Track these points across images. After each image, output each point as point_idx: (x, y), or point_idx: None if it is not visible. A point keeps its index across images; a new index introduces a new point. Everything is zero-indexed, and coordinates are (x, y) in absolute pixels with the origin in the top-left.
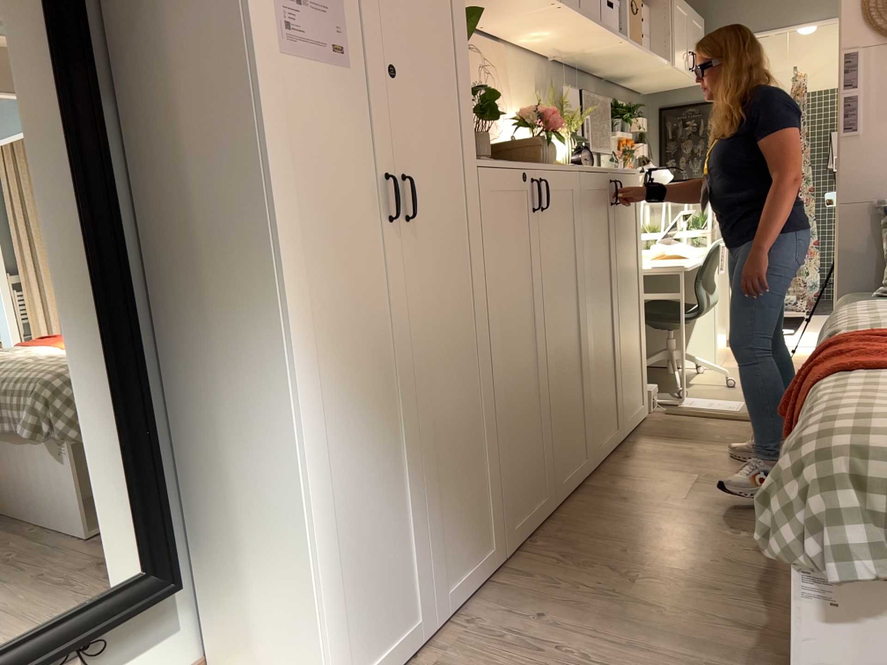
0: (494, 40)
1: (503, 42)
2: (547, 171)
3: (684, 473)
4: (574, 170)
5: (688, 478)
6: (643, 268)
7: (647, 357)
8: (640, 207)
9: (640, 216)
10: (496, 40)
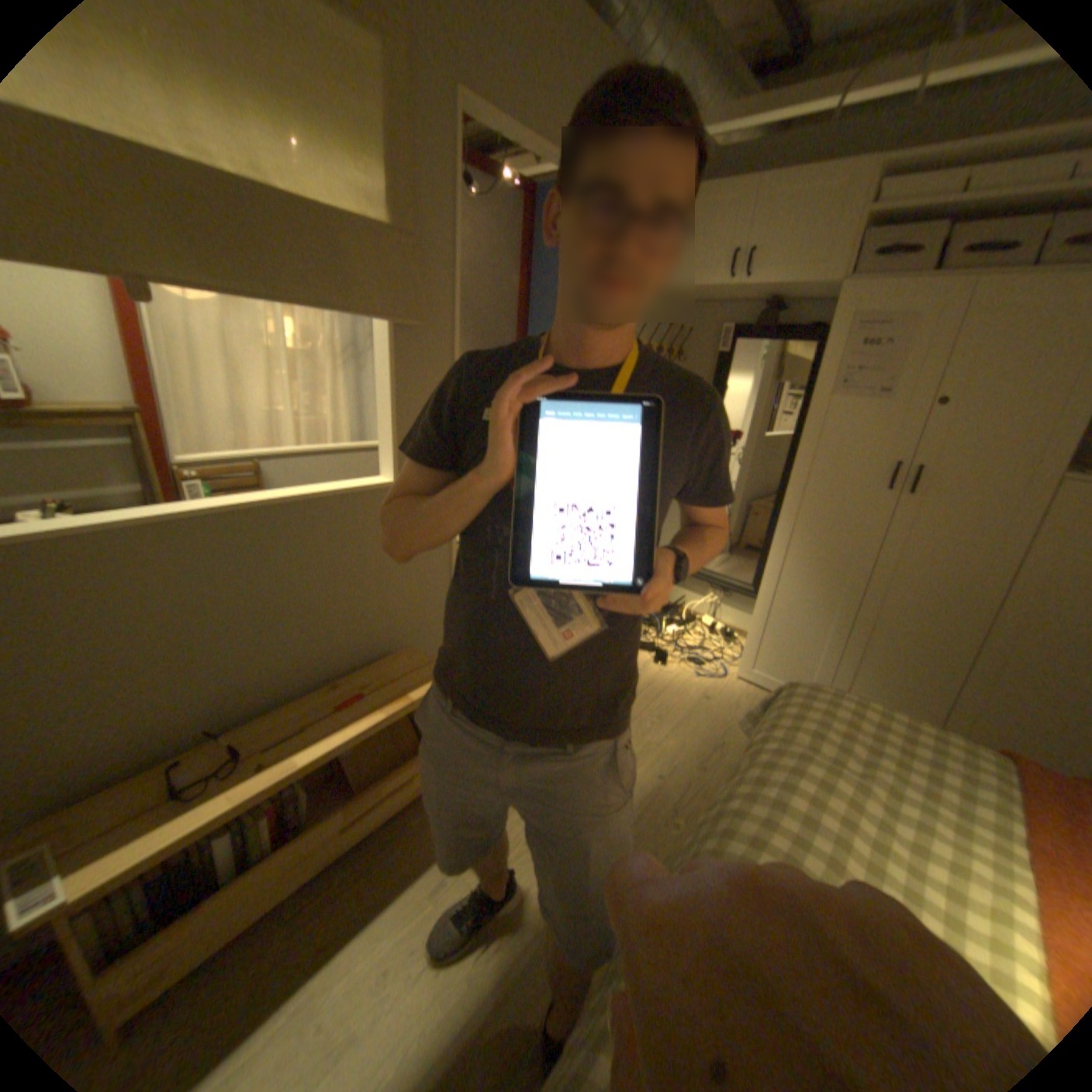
0: None
1: None
2: None
3: None
4: None
5: None
6: None
7: None
8: None
9: None
10: None
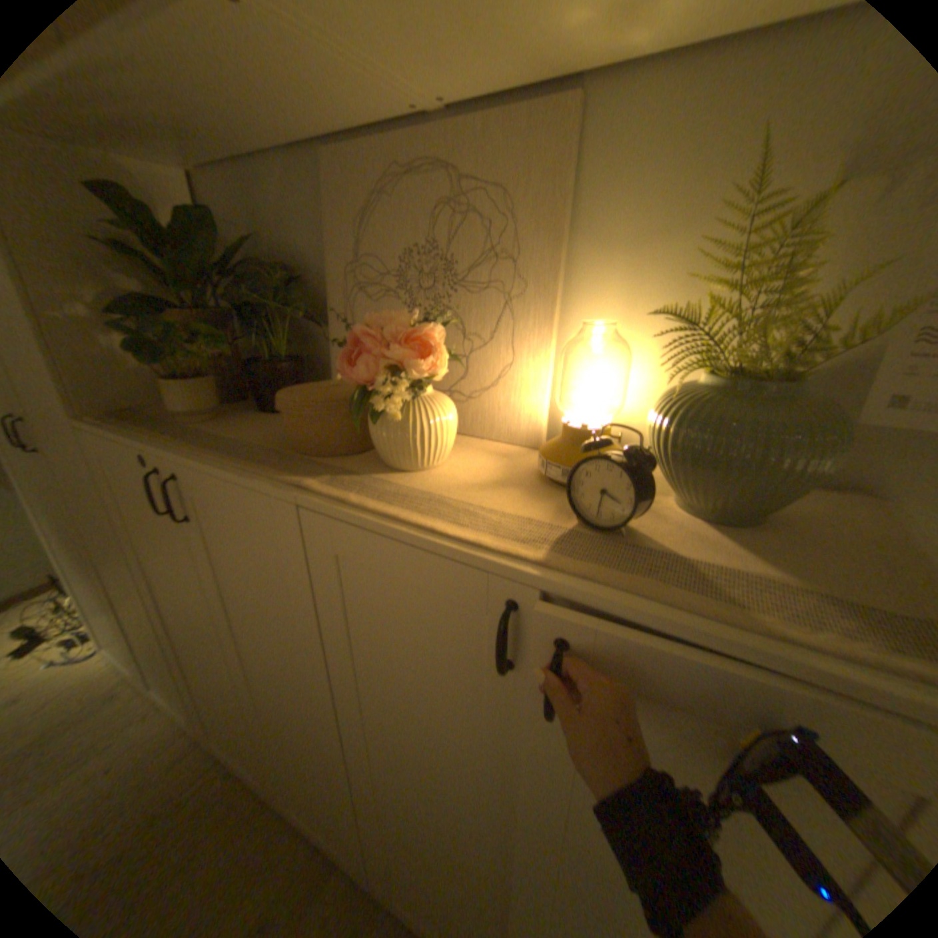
0: (531, 92)
1: (570, 80)
2: (184, 467)
3: None
4: (274, 494)
5: None
6: None
7: None
8: None
9: None
10: (560, 83)
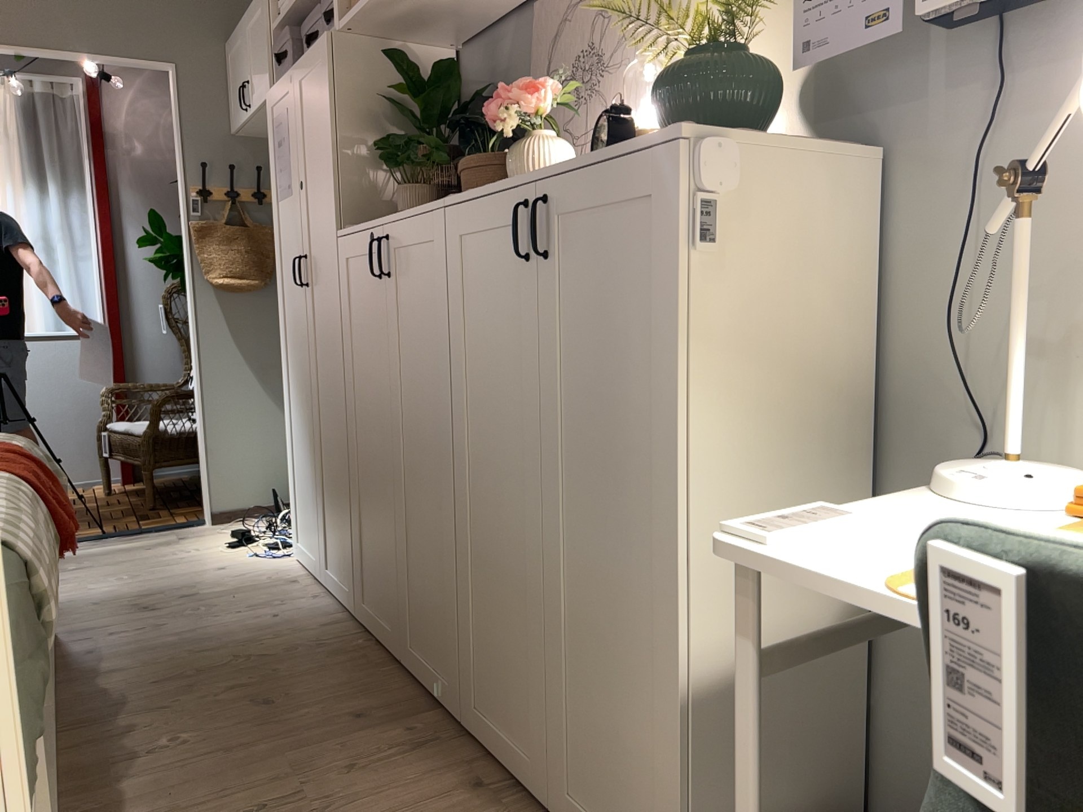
0: None
1: None
2: (393, 224)
3: (342, 810)
4: (435, 210)
5: (323, 803)
6: (682, 473)
7: (682, 775)
8: (683, 256)
9: (678, 294)
10: None
